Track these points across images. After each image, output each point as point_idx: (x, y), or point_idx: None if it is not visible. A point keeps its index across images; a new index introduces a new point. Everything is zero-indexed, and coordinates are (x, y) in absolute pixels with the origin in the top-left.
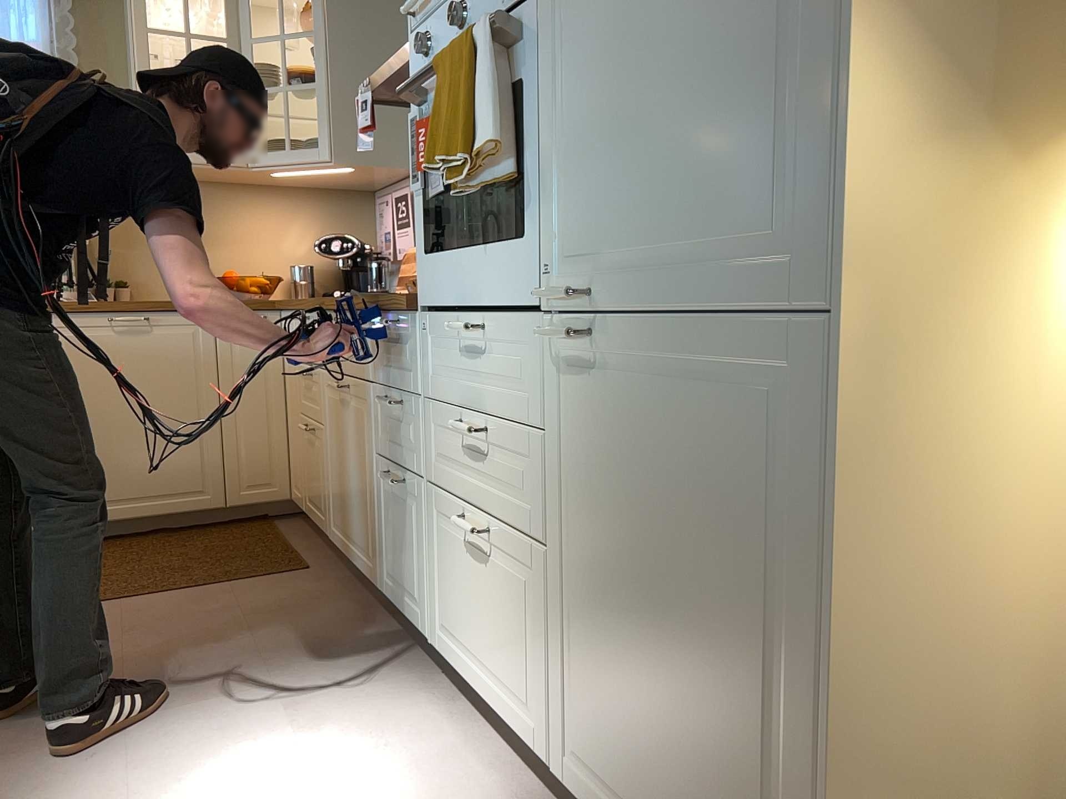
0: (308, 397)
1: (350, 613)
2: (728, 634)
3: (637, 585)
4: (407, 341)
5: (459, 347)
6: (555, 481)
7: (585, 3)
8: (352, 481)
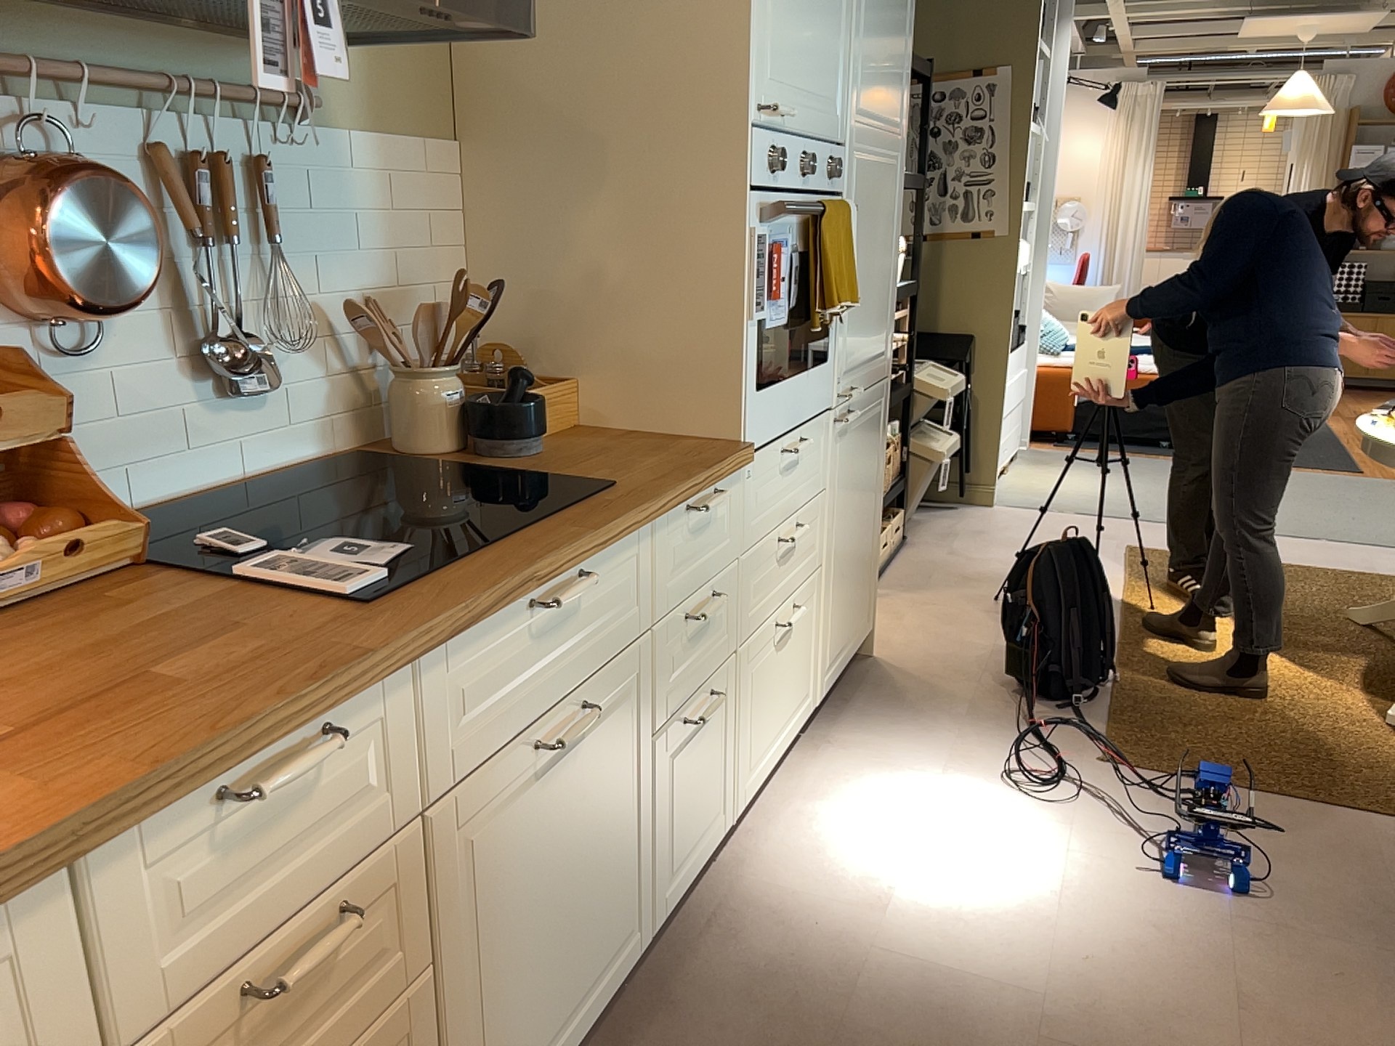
0: (290, 1033)
1: (643, 1042)
2: (866, 511)
3: (850, 527)
4: (723, 507)
5: (778, 470)
6: (826, 514)
7: (855, 226)
8: (583, 879)
